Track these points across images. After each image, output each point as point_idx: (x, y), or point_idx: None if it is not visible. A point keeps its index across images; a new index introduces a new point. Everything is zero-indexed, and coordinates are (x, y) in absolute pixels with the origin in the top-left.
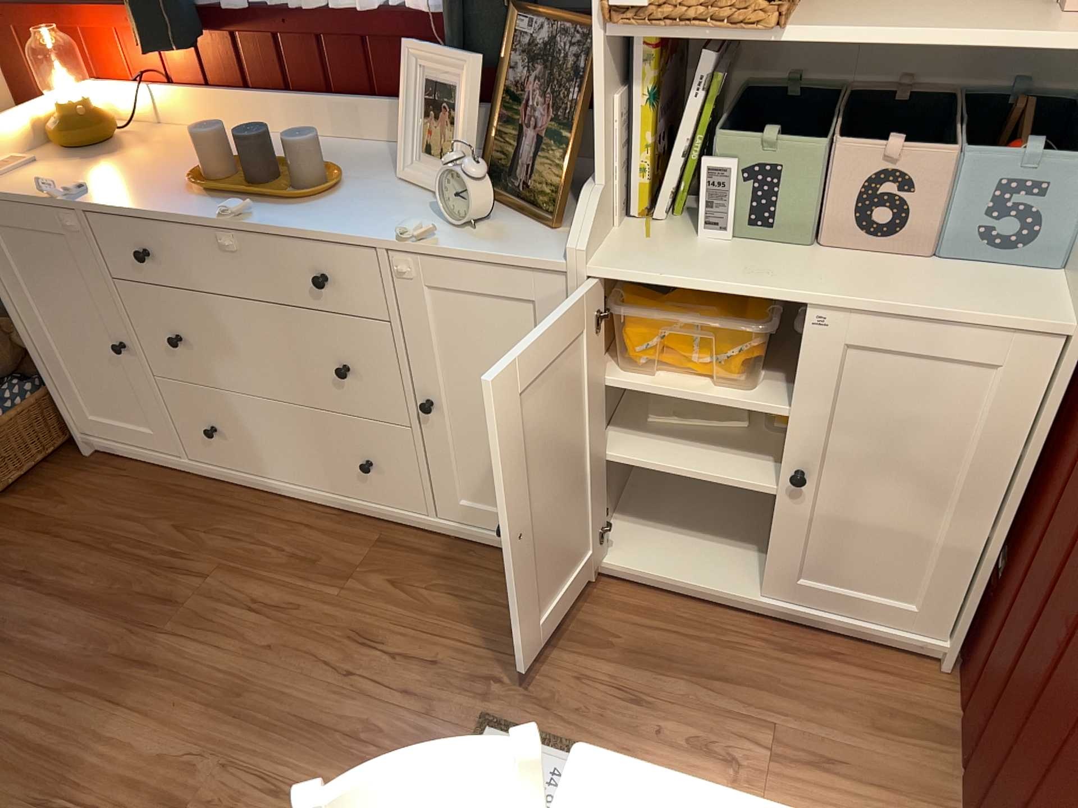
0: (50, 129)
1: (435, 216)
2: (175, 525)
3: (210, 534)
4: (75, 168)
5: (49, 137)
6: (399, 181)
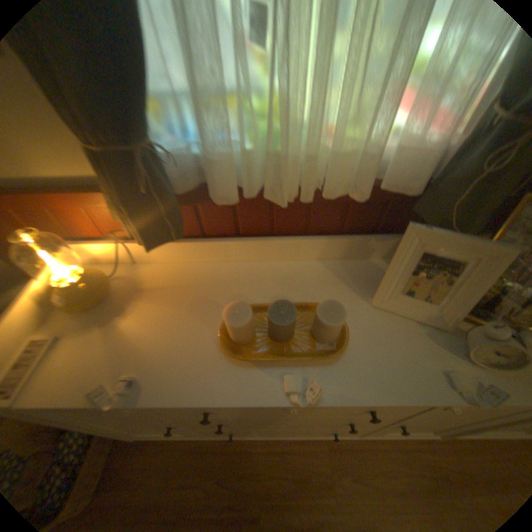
0: (54, 304)
1: (453, 355)
2: (216, 483)
3: (240, 481)
4: (98, 340)
5: (56, 311)
6: (375, 308)
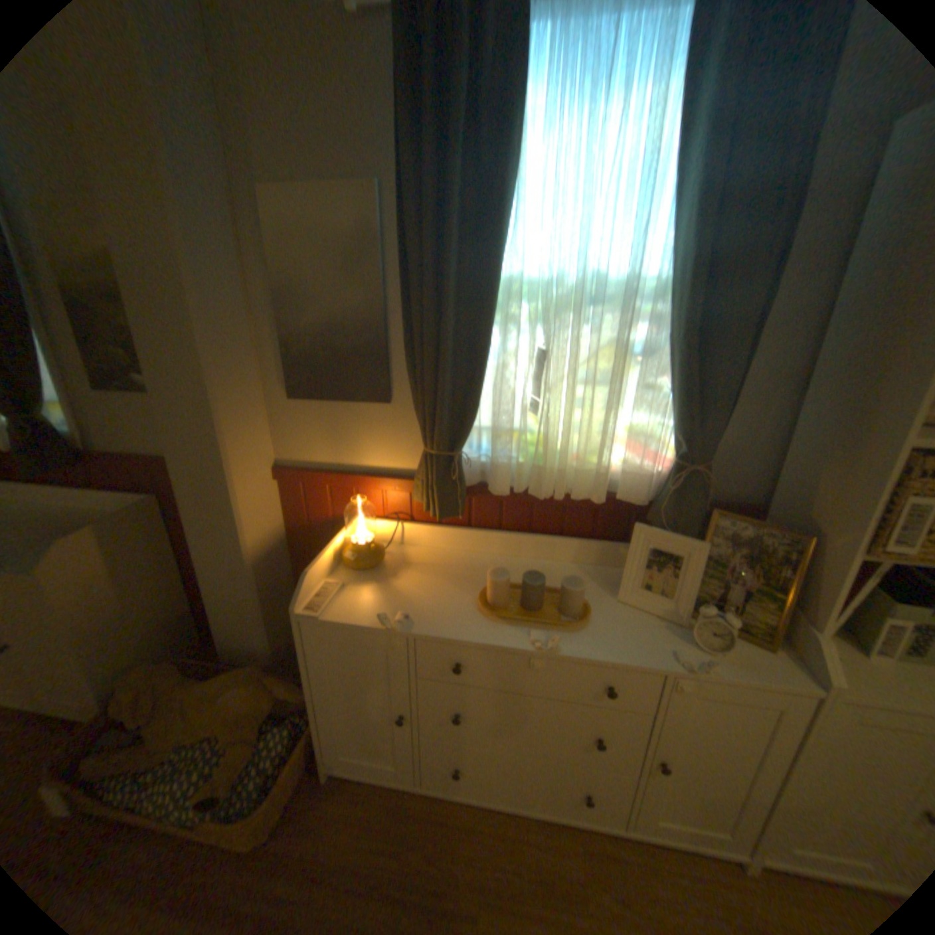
0: (348, 559)
1: (684, 644)
2: (423, 859)
3: (455, 864)
4: (377, 591)
5: (347, 565)
6: (619, 604)
